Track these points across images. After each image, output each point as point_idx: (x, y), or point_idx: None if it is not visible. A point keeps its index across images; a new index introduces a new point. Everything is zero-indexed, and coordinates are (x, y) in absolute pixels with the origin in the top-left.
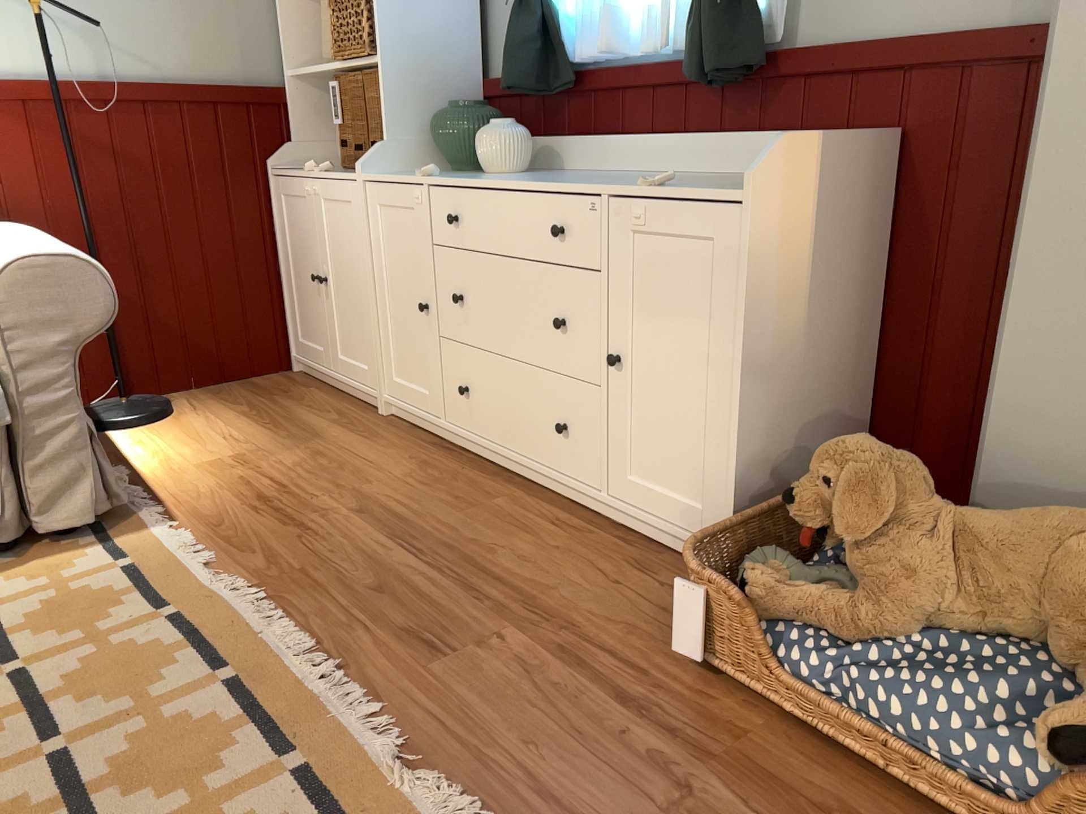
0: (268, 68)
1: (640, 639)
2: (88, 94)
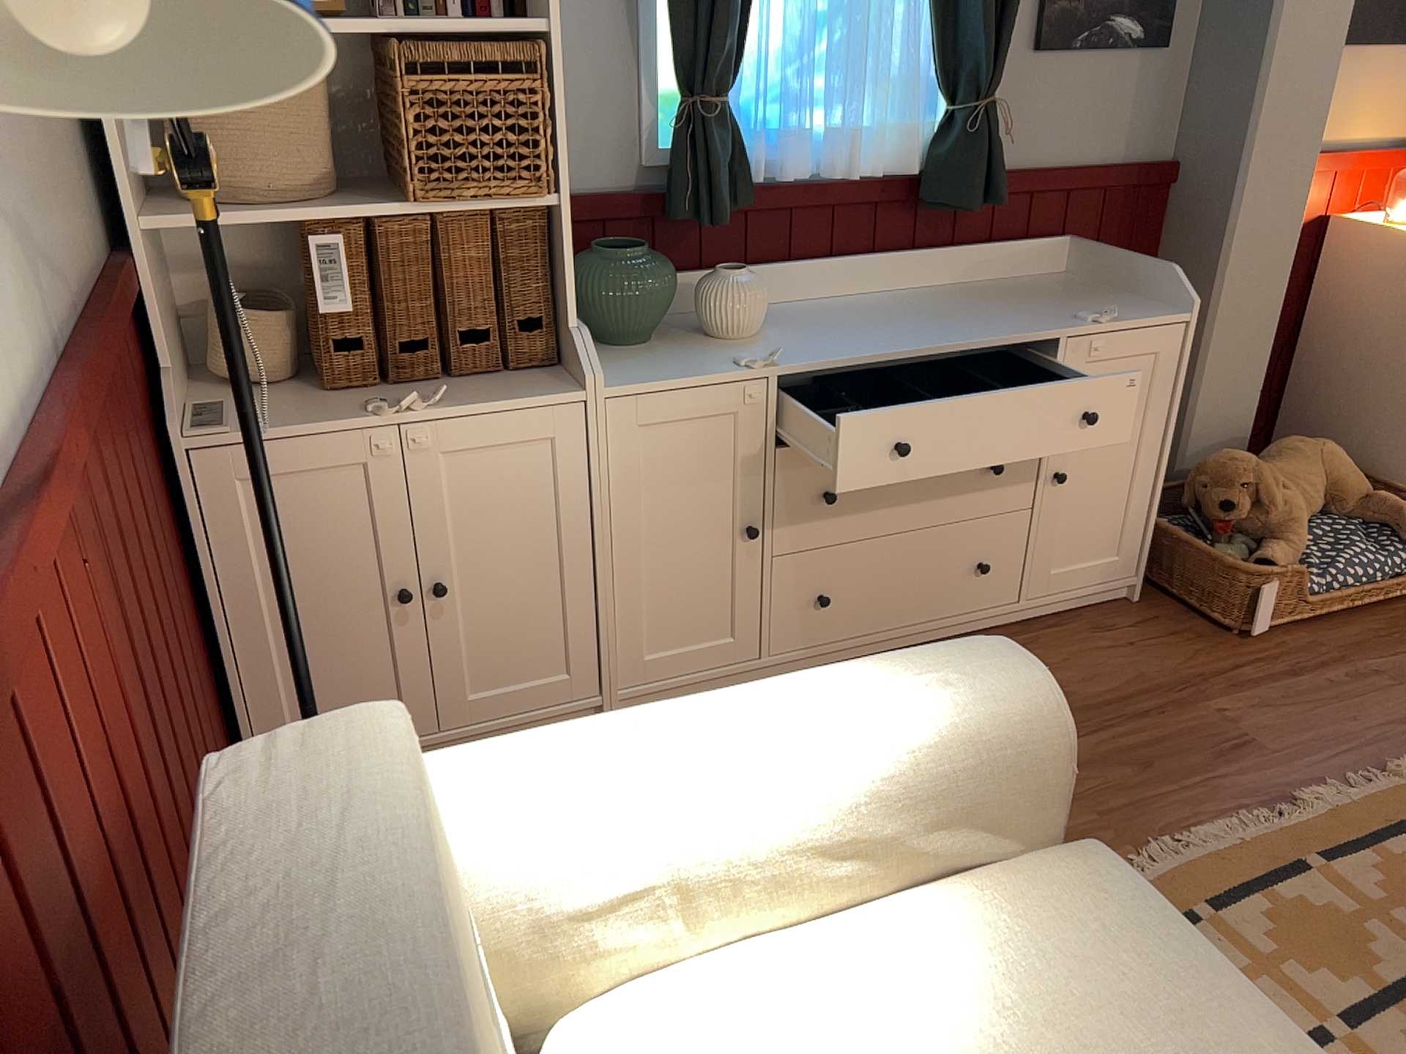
0: (96, 216)
1: (1219, 653)
2: (84, 399)
